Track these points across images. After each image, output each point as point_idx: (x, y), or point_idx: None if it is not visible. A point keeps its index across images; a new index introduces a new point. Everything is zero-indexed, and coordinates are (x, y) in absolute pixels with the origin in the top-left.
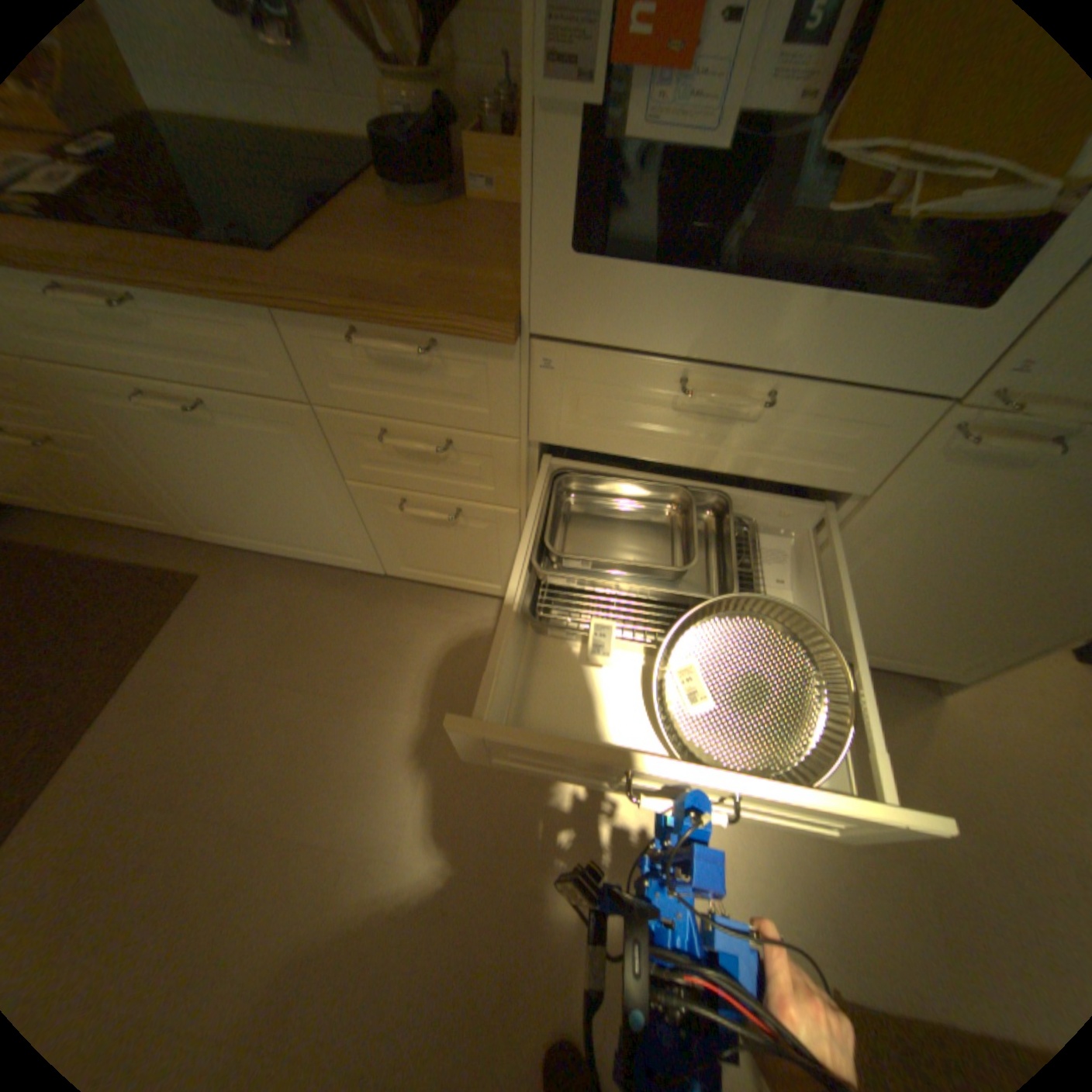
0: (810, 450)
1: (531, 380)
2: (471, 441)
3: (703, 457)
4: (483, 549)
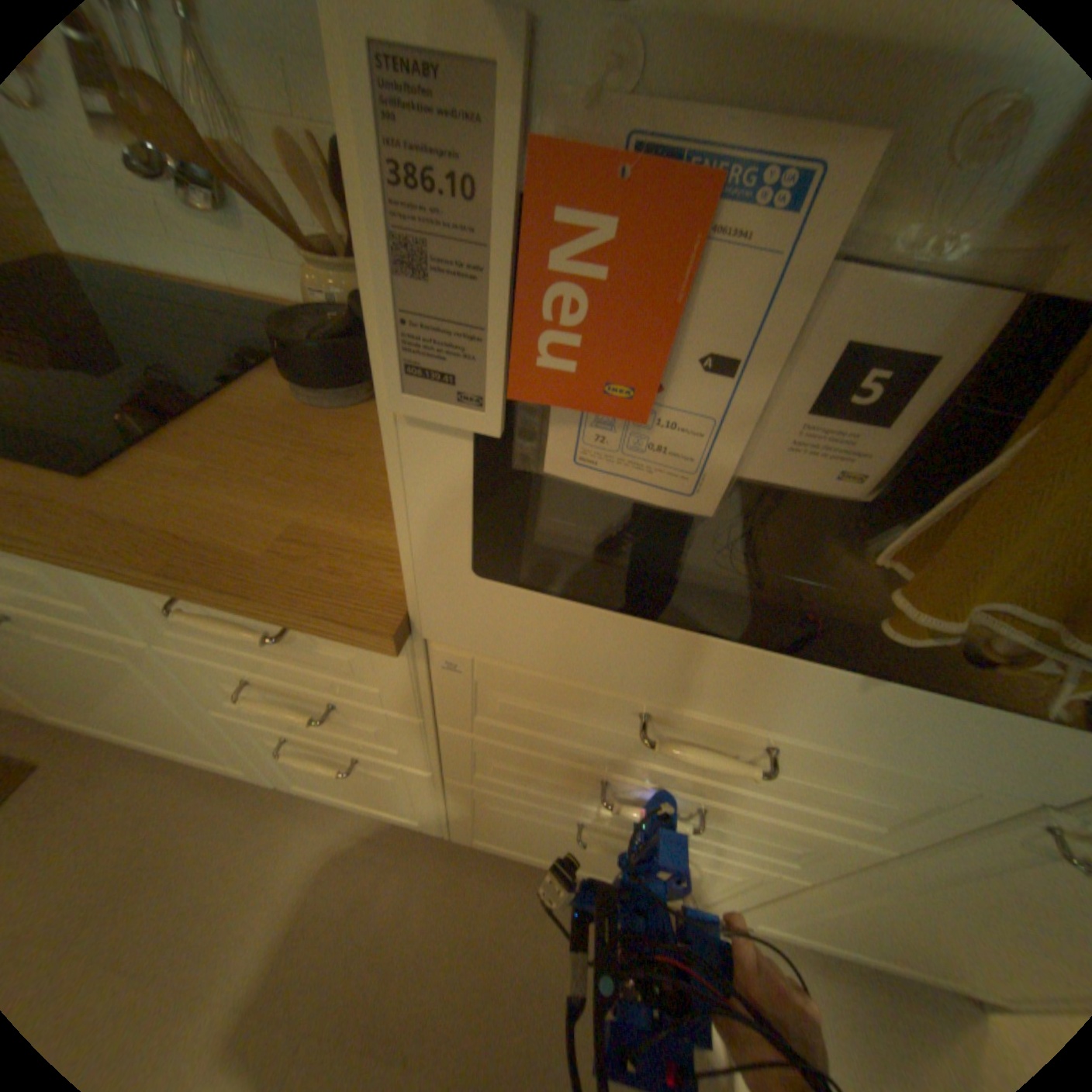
0: (827, 804)
1: (433, 676)
2: (361, 711)
3: (676, 782)
4: (392, 794)
